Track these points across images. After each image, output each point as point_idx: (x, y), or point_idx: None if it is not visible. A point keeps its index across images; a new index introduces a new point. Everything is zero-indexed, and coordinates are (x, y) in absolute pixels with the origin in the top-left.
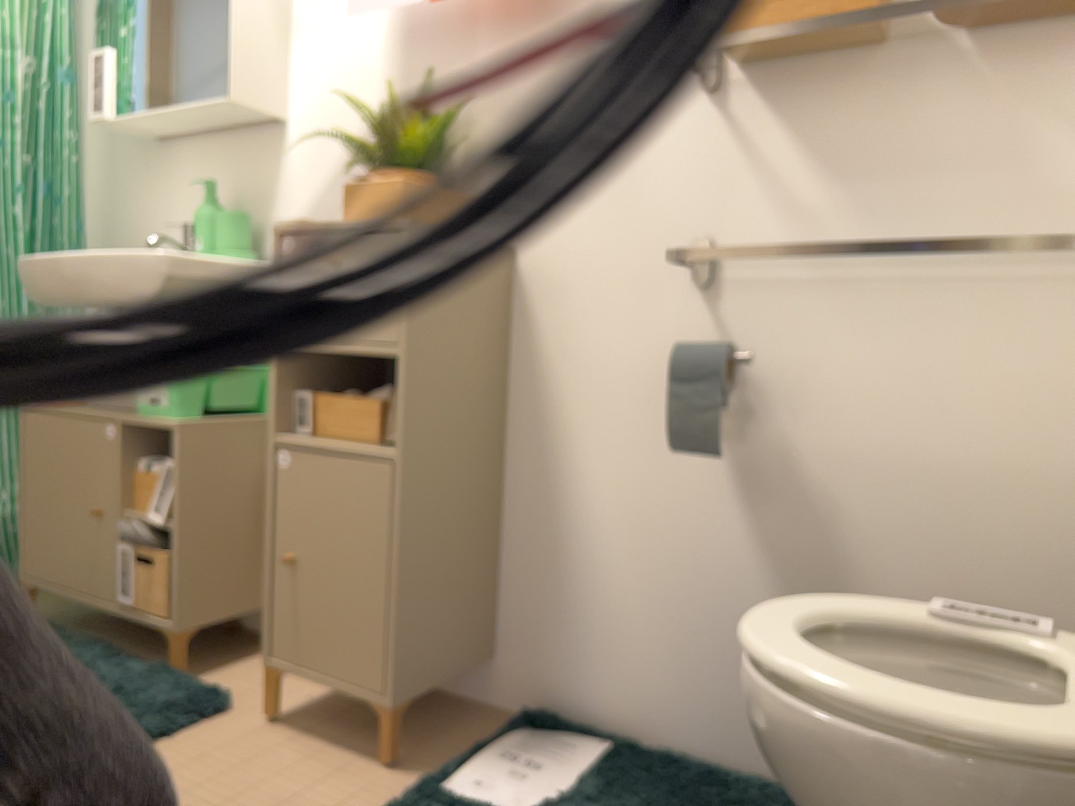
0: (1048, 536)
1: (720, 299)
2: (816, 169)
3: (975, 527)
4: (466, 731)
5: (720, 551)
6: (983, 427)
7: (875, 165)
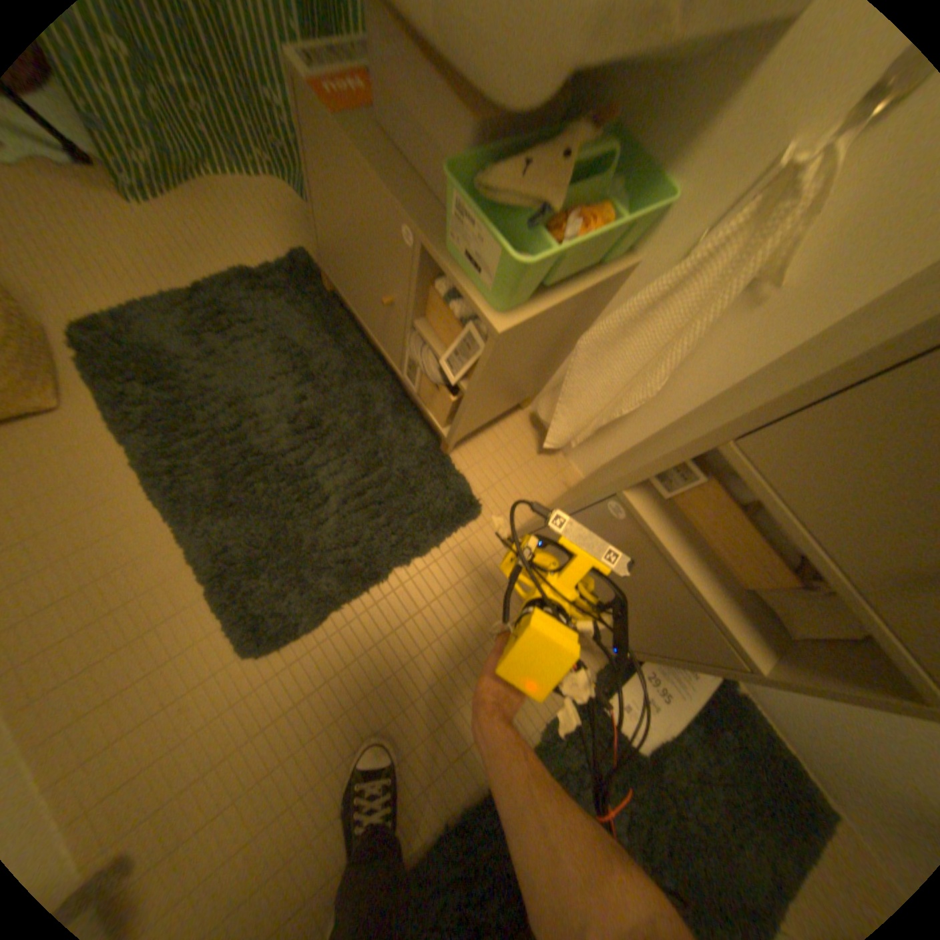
0: None
1: None
2: None
3: None
4: None
5: None
6: None
7: None
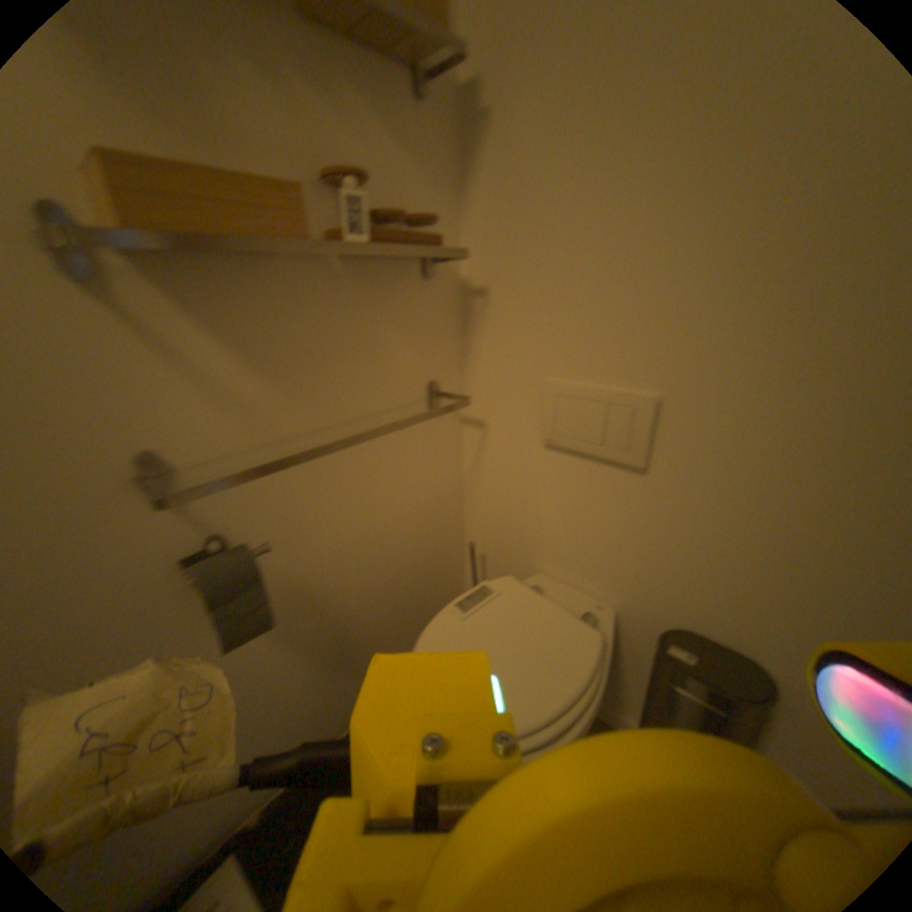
0: (425, 534)
1: (202, 498)
2: (262, 363)
3: (401, 549)
4: None
5: (270, 668)
6: (397, 502)
7: (309, 356)
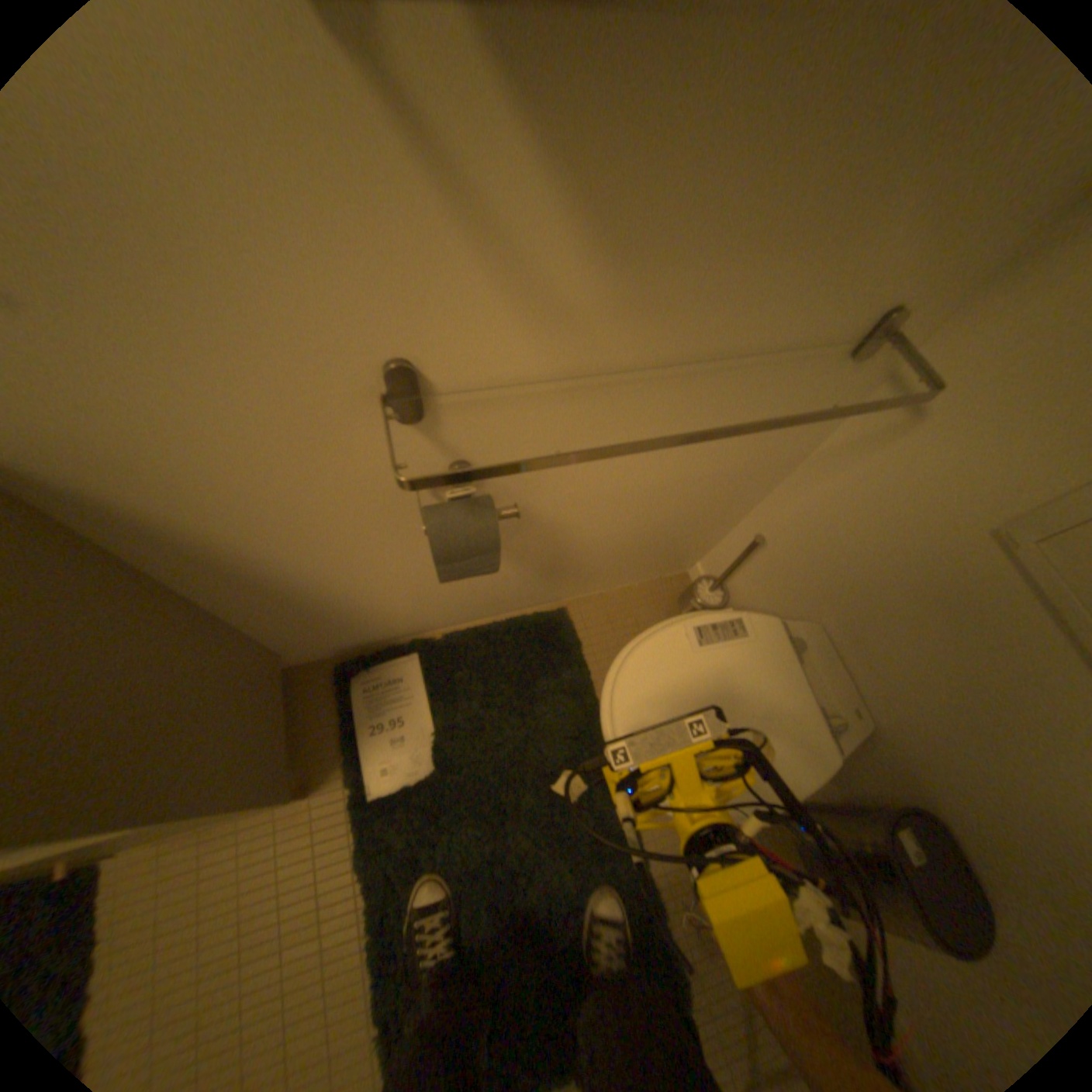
0: (701, 499)
1: (446, 424)
2: (602, 238)
3: (661, 507)
4: (313, 718)
5: None
6: (690, 464)
7: (695, 233)
